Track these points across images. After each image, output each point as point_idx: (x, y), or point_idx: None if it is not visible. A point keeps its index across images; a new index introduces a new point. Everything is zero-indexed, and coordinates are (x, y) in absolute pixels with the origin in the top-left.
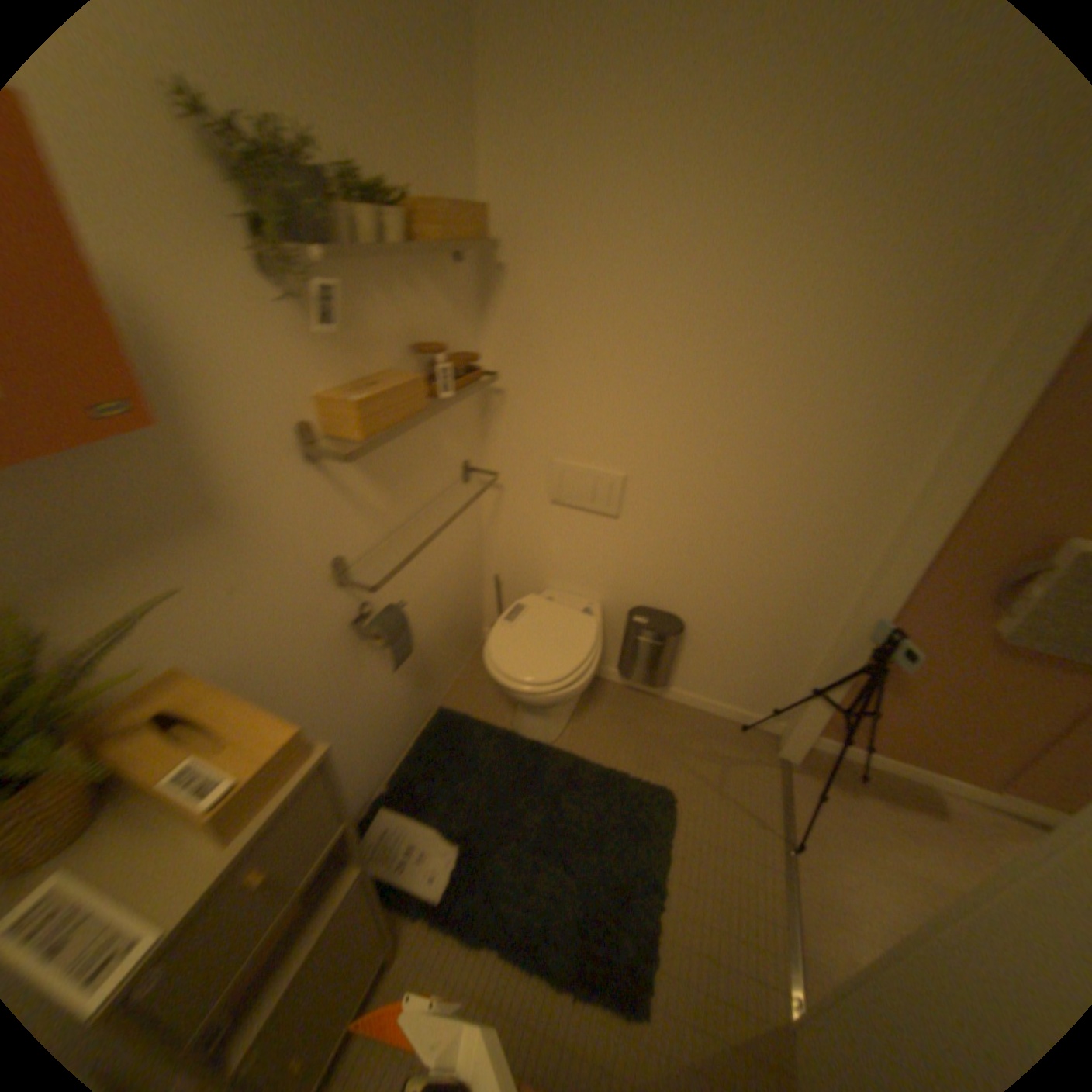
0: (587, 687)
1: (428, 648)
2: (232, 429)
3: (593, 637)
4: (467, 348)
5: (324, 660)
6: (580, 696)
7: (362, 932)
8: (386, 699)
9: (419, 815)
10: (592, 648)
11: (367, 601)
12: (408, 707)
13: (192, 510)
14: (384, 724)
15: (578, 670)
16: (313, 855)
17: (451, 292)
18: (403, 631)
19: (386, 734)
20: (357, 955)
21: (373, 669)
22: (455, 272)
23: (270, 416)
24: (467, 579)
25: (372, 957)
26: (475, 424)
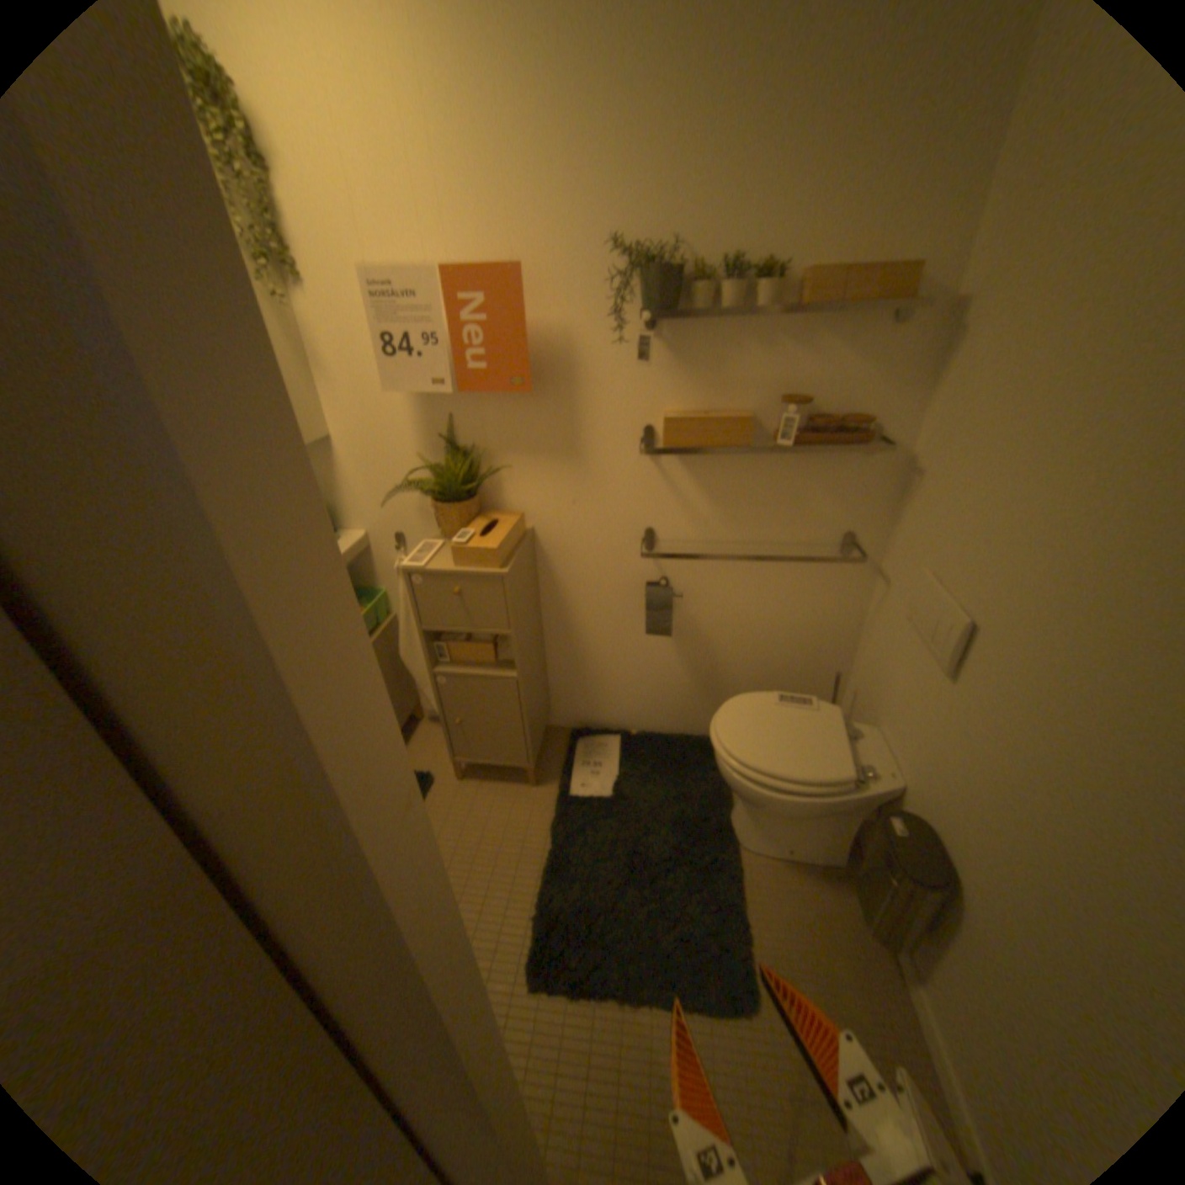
0: (846, 873)
1: (727, 675)
2: (598, 417)
3: (824, 780)
4: (890, 414)
5: (617, 592)
6: (825, 867)
7: (512, 723)
8: (663, 671)
9: (623, 761)
10: (806, 783)
11: (667, 580)
12: (685, 702)
13: (565, 451)
14: (655, 689)
15: (764, 776)
16: (489, 627)
17: (873, 353)
18: (663, 611)
19: (655, 699)
20: (507, 732)
21: (656, 635)
22: (889, 333)
23: (624, 417)
24: (814, 657)
25: (517, 753)
26: (882, 500)
